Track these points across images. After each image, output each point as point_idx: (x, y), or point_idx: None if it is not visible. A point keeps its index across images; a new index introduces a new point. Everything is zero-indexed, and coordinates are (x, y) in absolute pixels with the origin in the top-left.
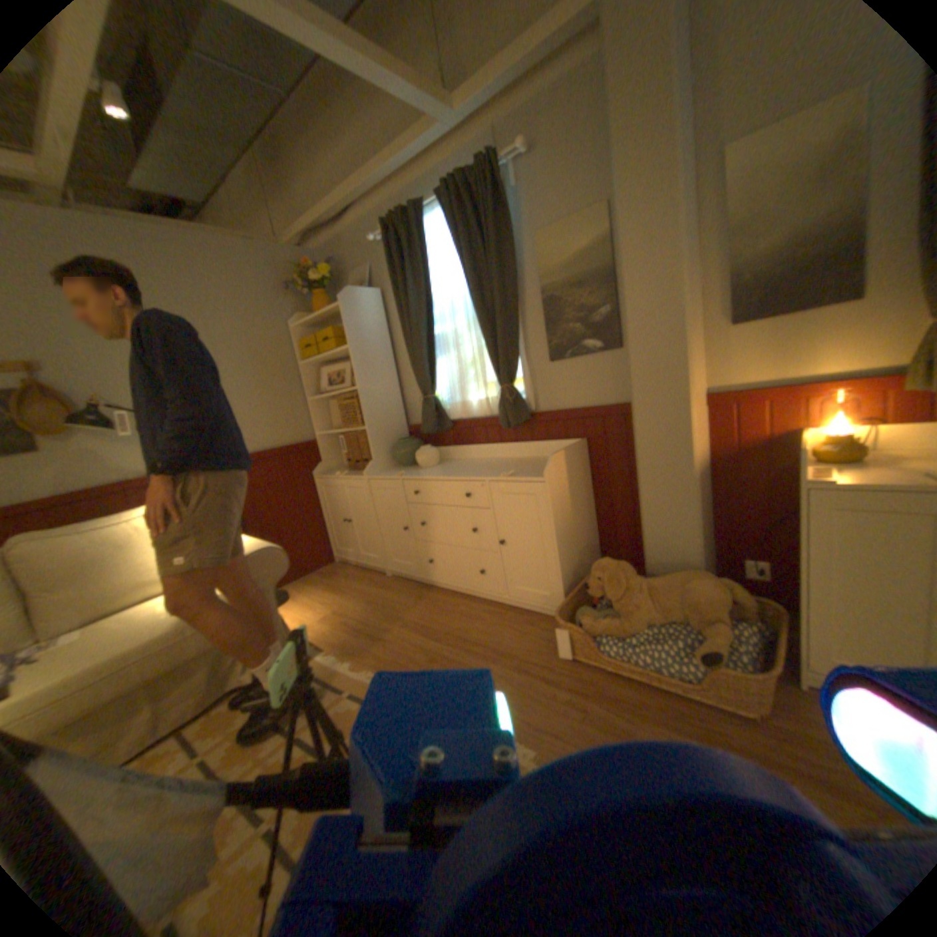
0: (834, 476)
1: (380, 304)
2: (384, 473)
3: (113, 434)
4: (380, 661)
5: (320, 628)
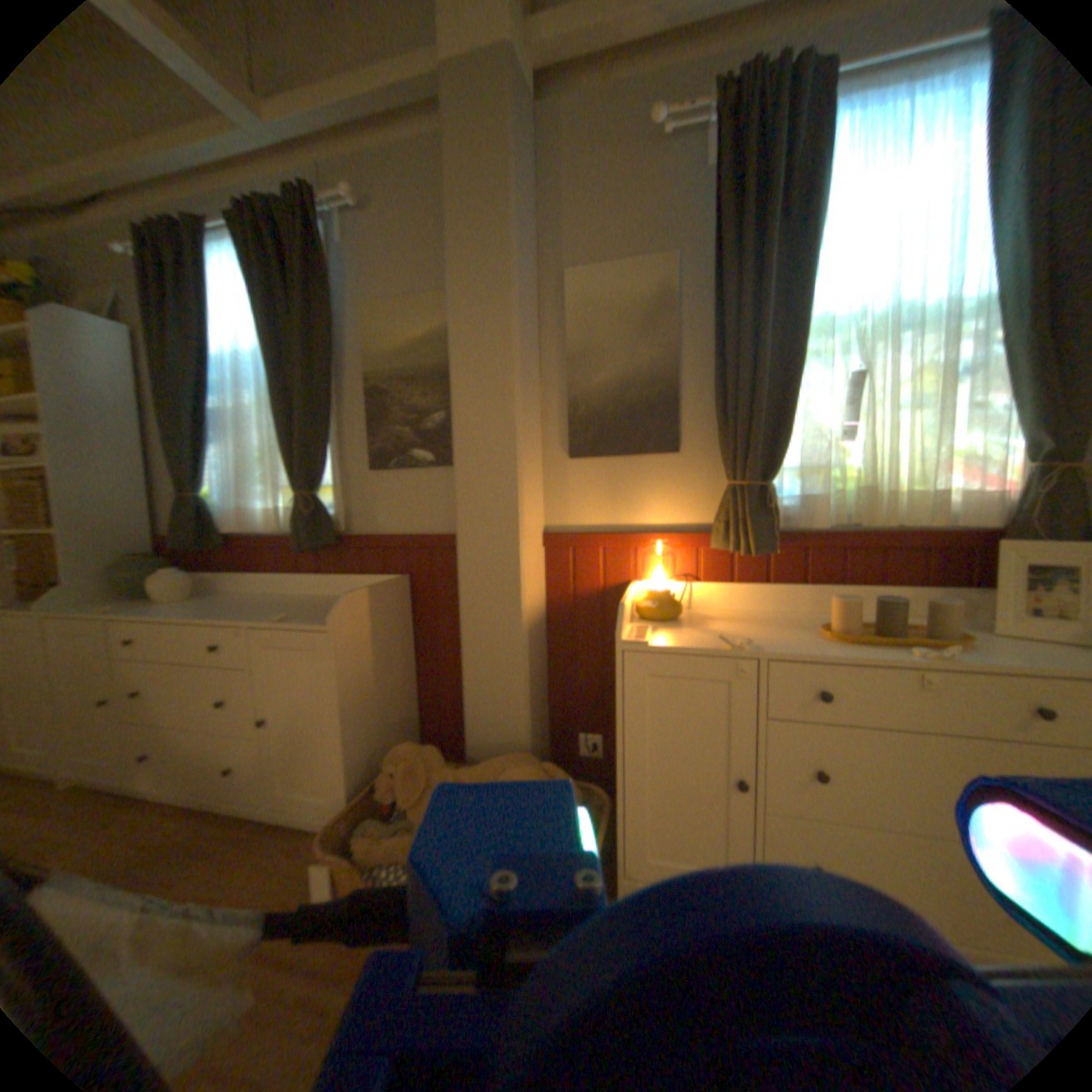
0: (649, 636)
1: (129, 350)
2: (85, 608)
3: None
4: None
5: None
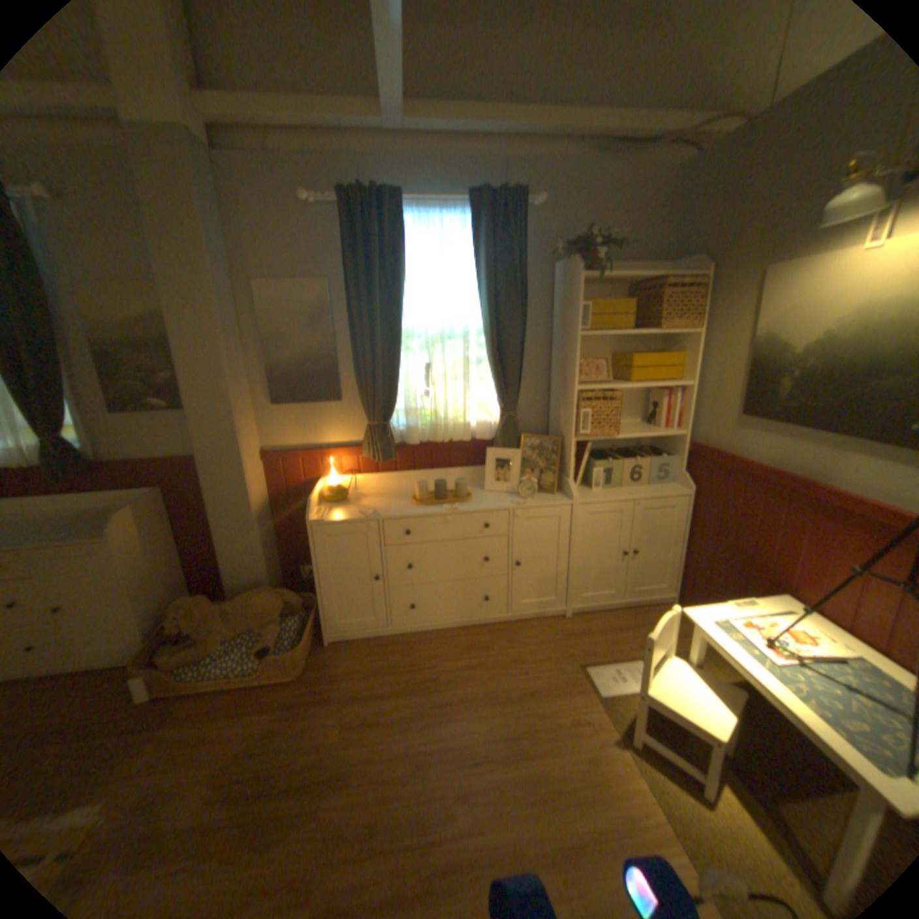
0: (323, 516)
1: None
2: None
3: None
4: None
5: None
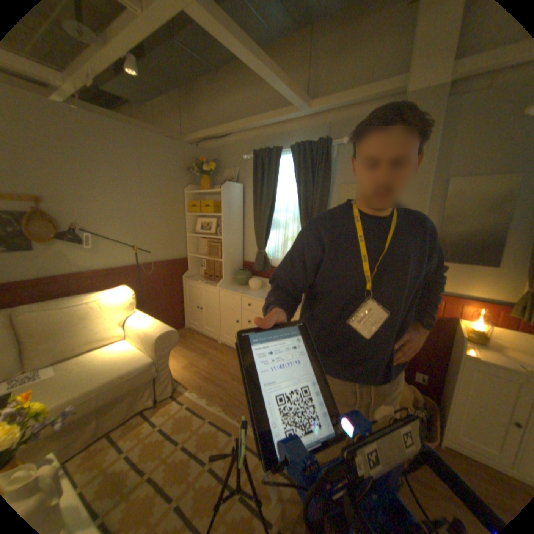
0: (477, 354)
1: (241, 193)
2: (229, 288)
3: (77, 245)
4: (224, 402)
5: (184, 374)
